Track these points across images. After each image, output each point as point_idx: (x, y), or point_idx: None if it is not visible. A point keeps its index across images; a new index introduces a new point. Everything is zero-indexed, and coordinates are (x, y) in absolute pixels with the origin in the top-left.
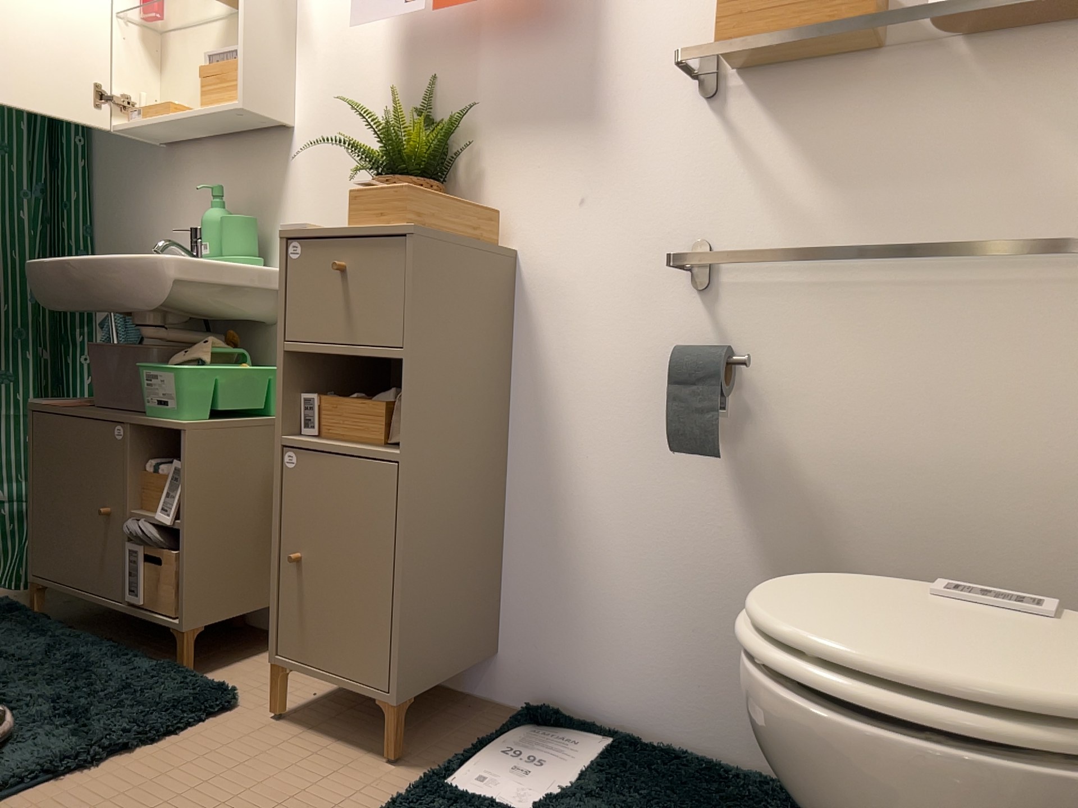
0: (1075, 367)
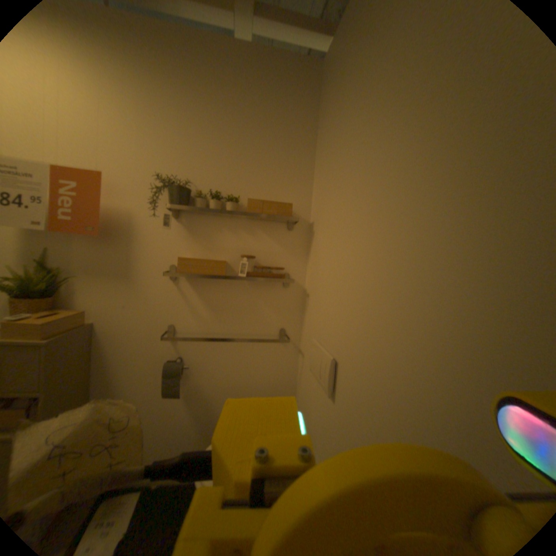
0: (273, 360)
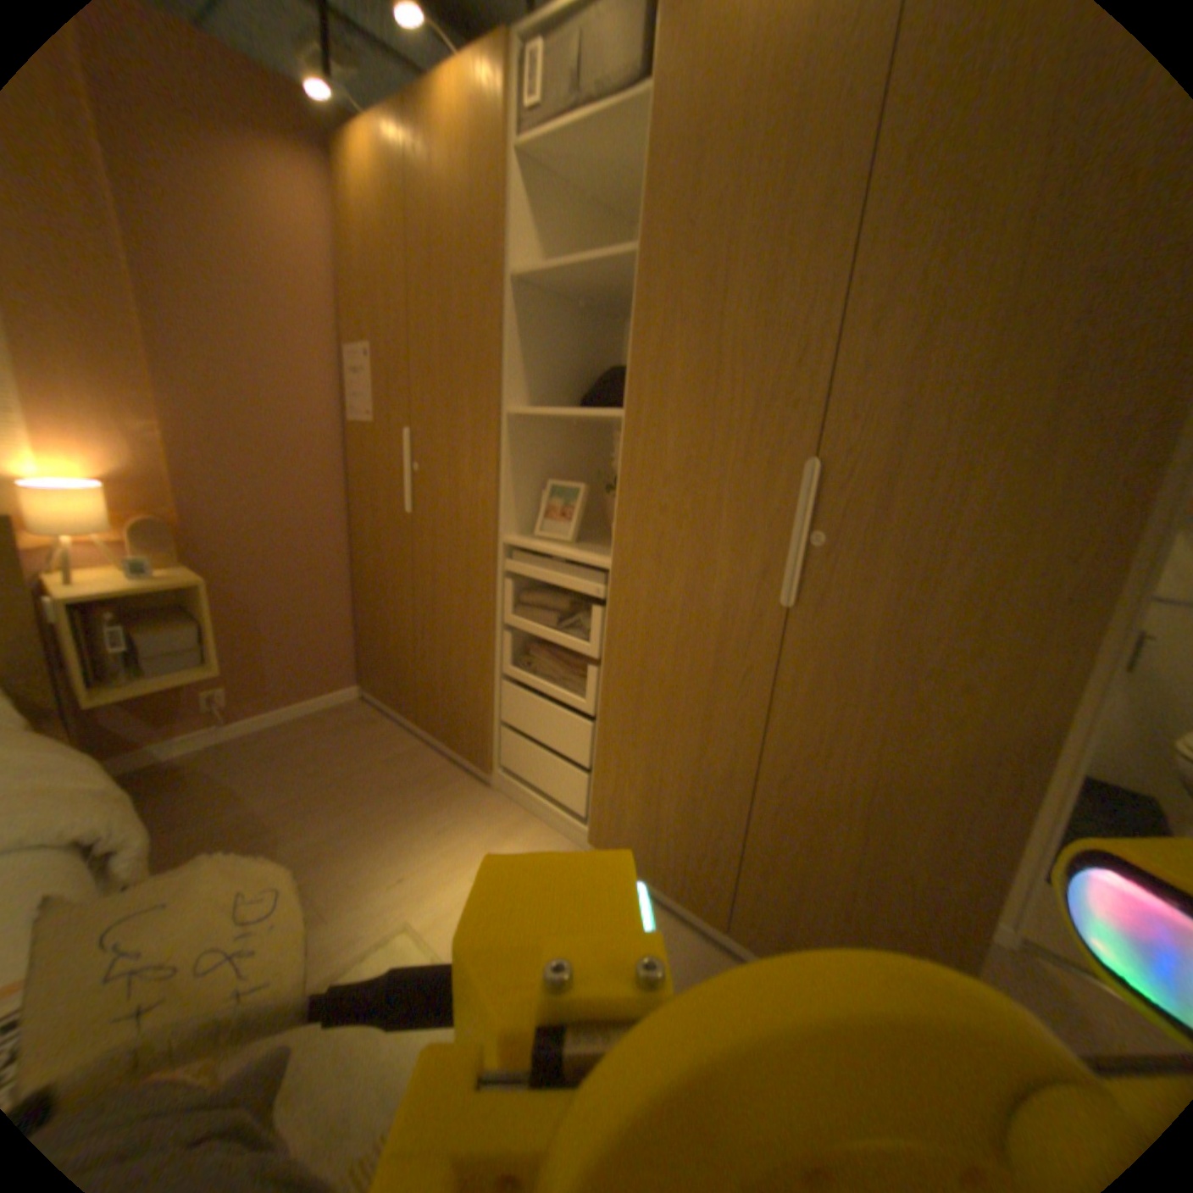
0: None
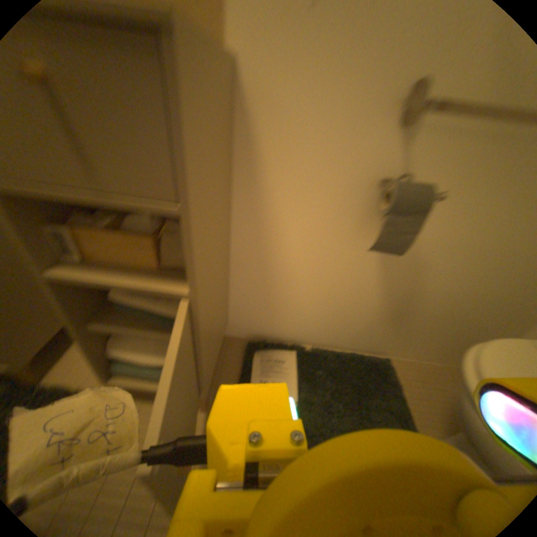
0: None
